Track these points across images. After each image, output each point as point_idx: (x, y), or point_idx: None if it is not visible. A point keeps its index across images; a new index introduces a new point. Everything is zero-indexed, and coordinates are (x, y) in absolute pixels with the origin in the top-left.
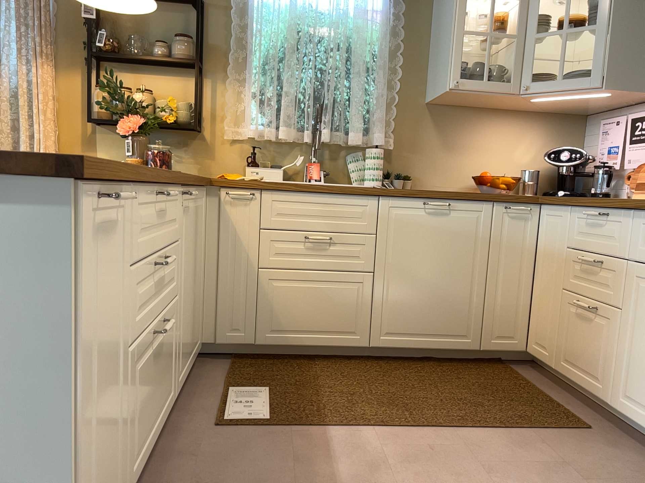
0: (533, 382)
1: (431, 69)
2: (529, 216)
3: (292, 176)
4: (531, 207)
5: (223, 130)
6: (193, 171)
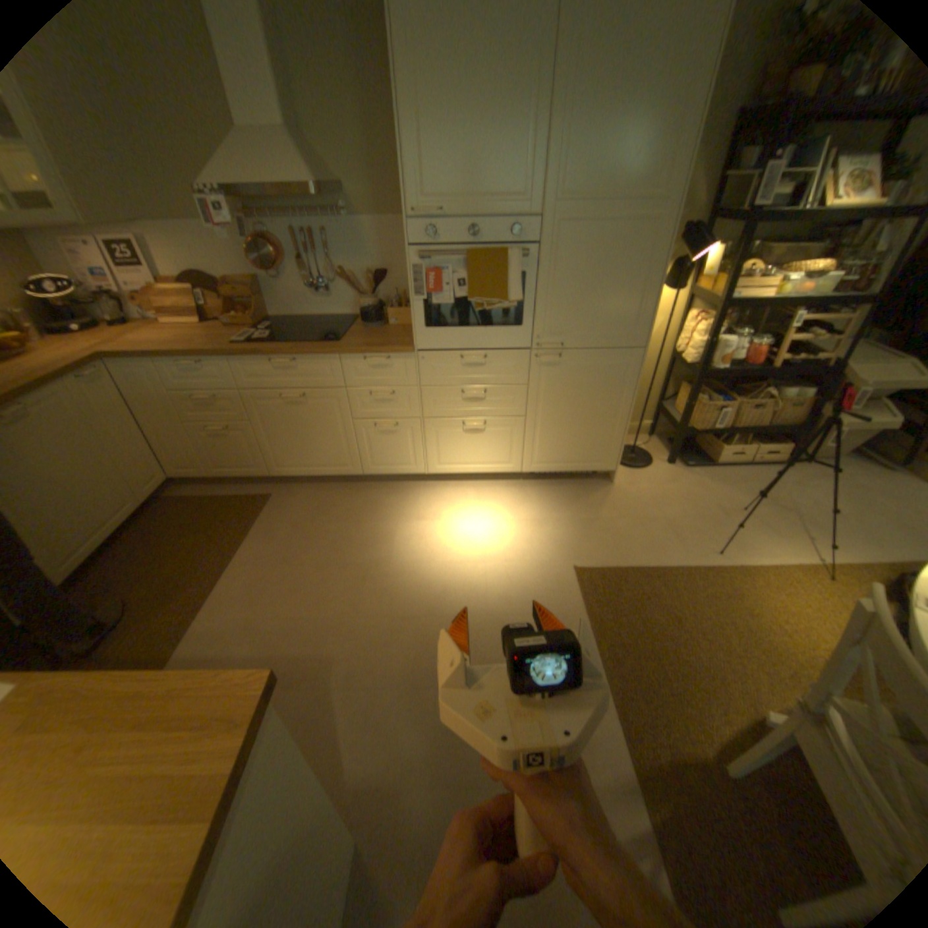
0: (198, 496)
1: None
2: (99, 375)
3: None
4: (95, 366)
5: None
6: None
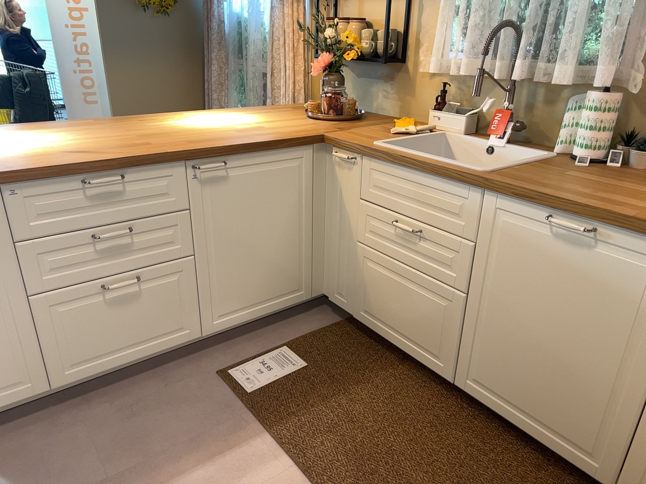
0: None
1: None
2: None
3: (488, 126)
4: None
5: (421, 61)
6: (394, 109)
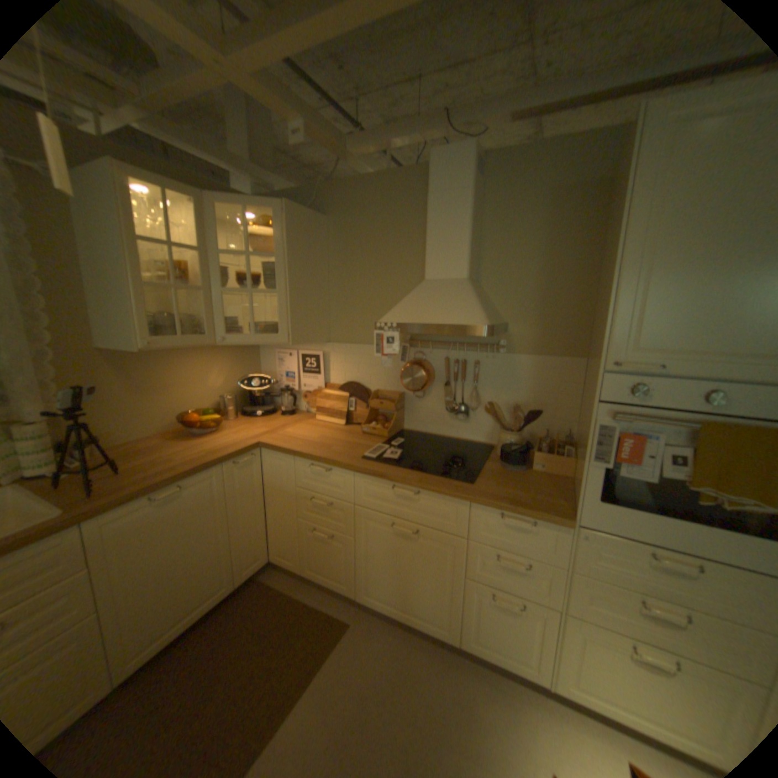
0: (285, 593)
1: (94, 310)
2: (253, 461)
3: None
4: (253, 453)
5: None
6: None
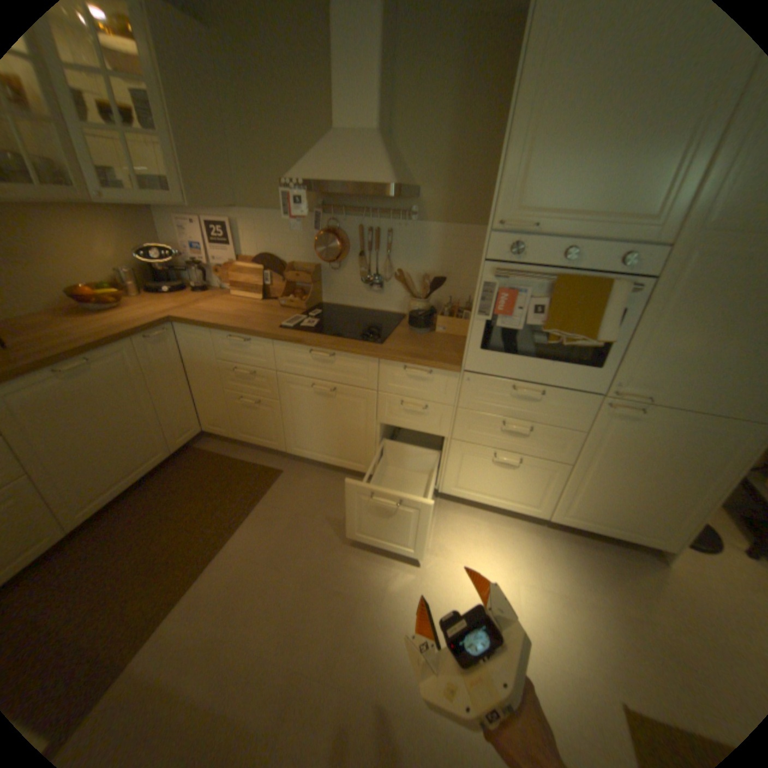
0: (221, 454)
1: None
2: (166, 336)
3: None
4: (164, 328)
5: None
6: None
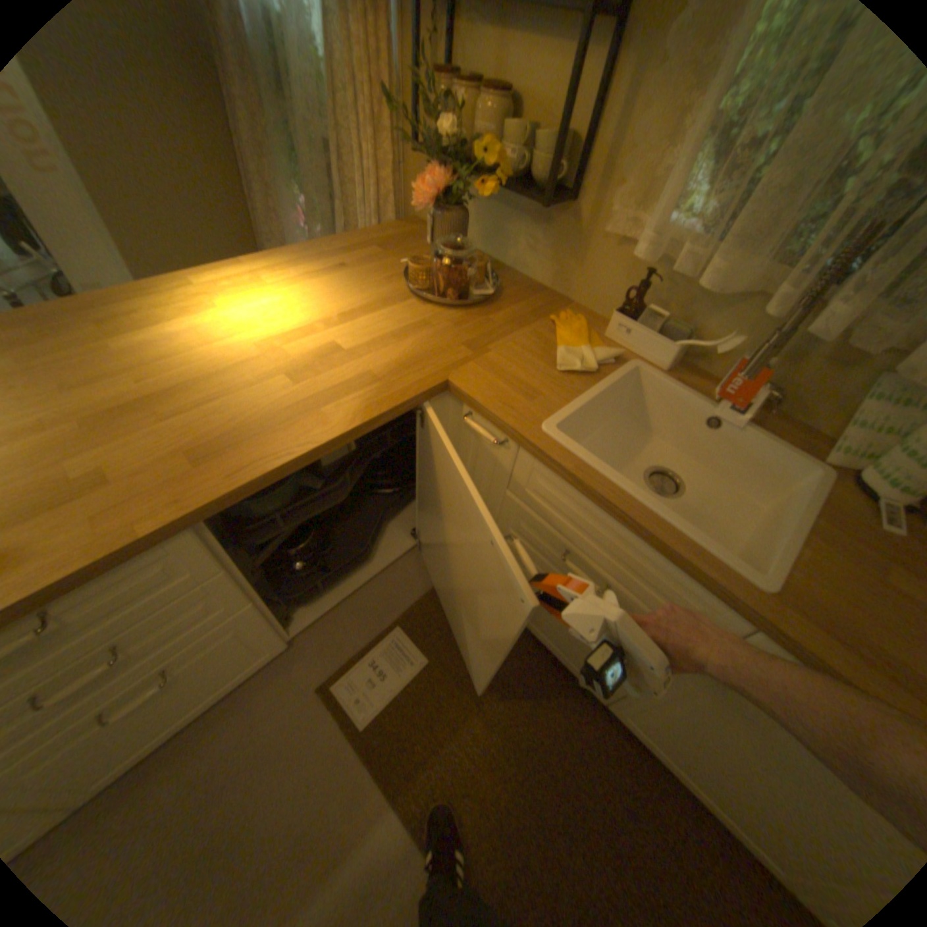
0: None
1: None
2: None
3: (708, 356)
4: None
5: (614, 206)
6: (545, 272)
